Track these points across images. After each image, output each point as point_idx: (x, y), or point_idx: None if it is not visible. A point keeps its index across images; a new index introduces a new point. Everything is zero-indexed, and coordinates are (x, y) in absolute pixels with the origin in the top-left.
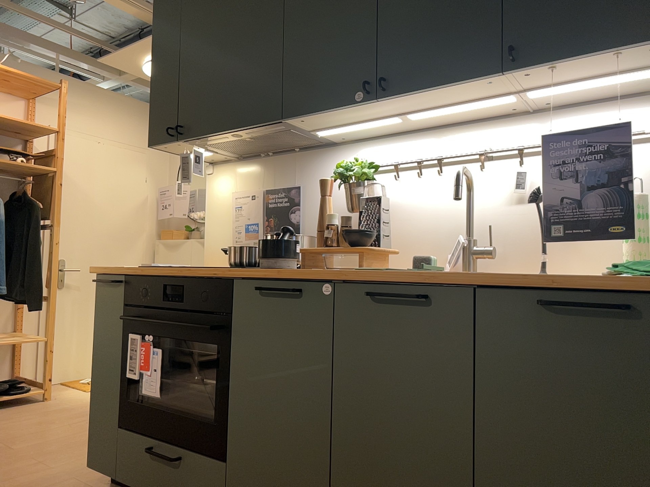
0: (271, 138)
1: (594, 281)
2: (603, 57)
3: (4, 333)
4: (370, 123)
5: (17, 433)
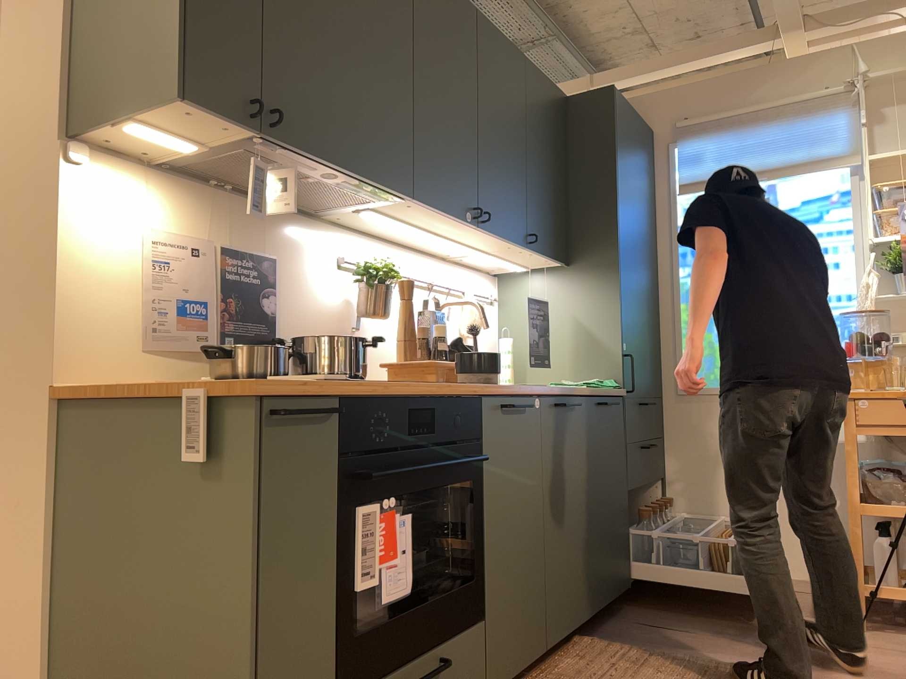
0: (322, 189)
1: (604, 391)
2: (546, 258)
3: None
4: (412, 227)
5: None
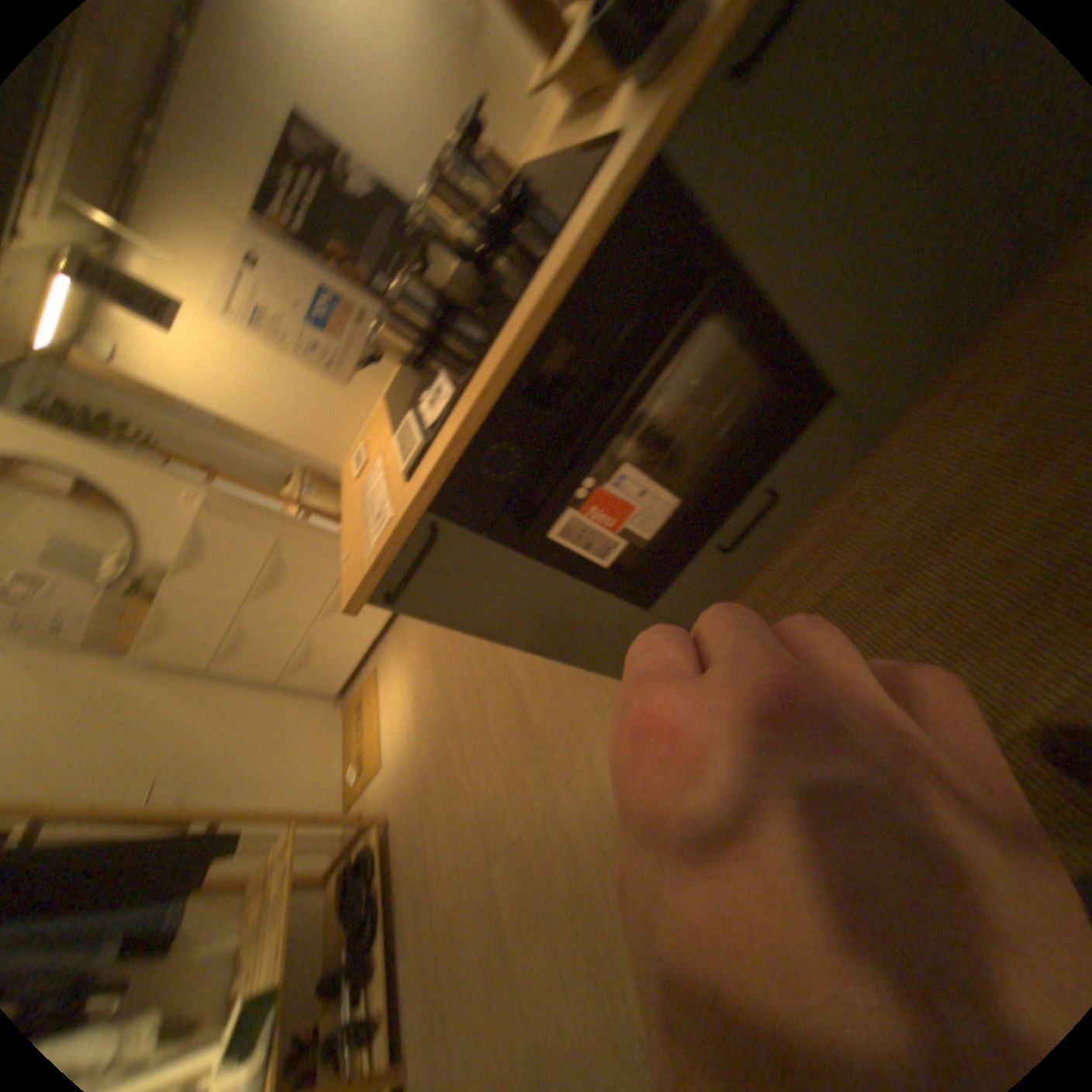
0: None
1: None
2: None
3: (244, 900)
4: None
5: (469, 837)
